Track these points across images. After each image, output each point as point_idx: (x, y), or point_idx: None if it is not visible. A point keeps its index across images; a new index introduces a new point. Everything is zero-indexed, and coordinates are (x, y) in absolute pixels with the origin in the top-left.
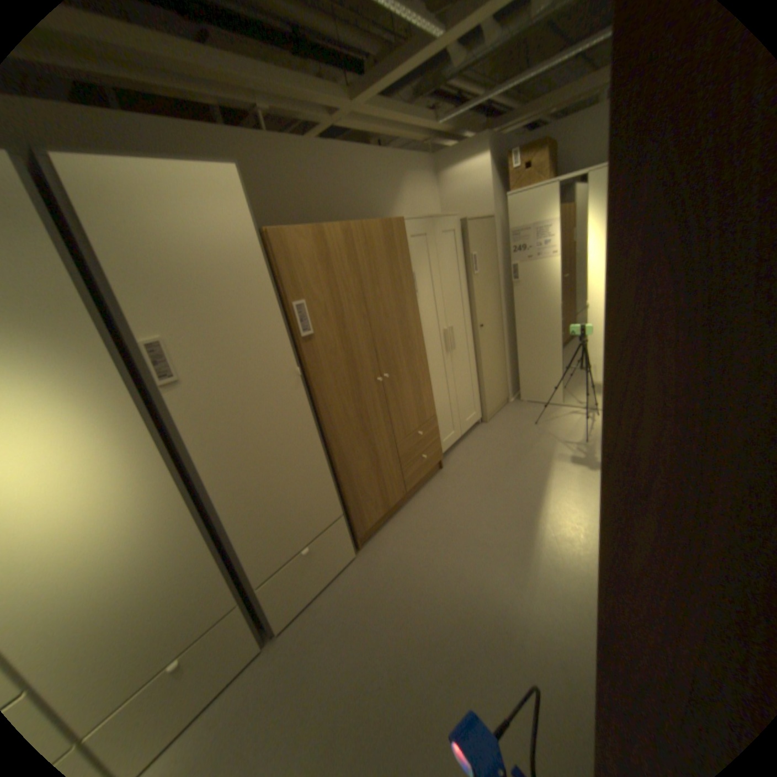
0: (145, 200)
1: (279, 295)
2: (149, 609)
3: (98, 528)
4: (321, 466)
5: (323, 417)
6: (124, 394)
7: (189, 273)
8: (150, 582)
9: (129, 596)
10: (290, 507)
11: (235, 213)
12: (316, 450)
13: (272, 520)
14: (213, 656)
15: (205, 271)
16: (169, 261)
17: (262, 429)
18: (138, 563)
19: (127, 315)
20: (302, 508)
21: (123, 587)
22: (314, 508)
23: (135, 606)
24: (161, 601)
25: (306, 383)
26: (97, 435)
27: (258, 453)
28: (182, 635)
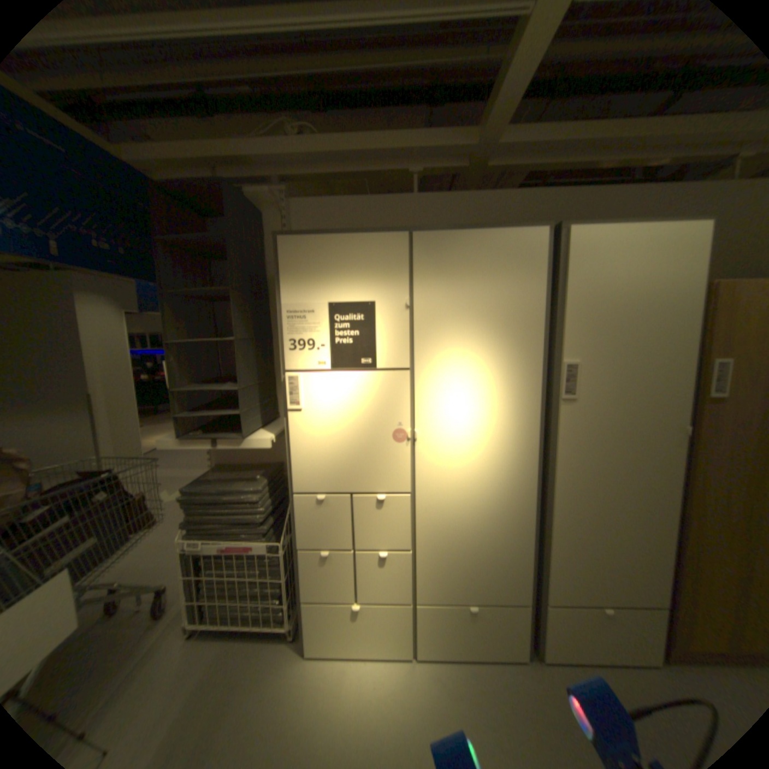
0: (616, 255)
1: (701, 349)
2: (480, 558)
3: (482, 480)
4: (668, 541)
5: (695, 491)
6: (536, 397)
7: (623, 316)
8: (489, 539)
9: (475, 539)
10: (615, 559)
11: (691, 265)
12: (670, 521)
13: (592, 559)
14: (497, 631)
15: (638, 315)
16: (612, 304)
17: (623, 470)
18: (490, 520)
19: (564, 340)
20: (626, 569)
21: (475, 529)
22: (639, 579)
23: (475, 548)
24: (489, 558)
25: (689, 447)
26: (509, 418)
27: (609, 491)
28: (487, 594)
